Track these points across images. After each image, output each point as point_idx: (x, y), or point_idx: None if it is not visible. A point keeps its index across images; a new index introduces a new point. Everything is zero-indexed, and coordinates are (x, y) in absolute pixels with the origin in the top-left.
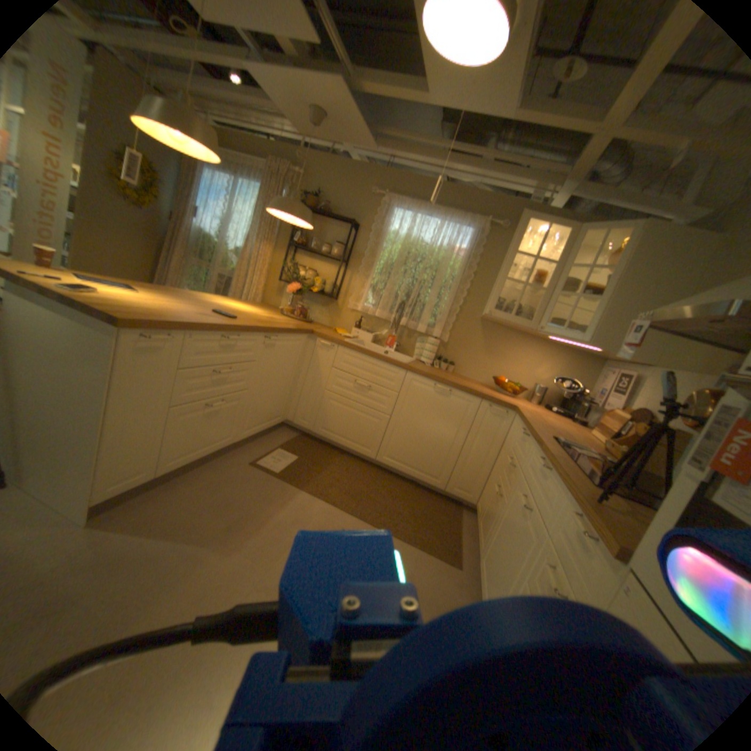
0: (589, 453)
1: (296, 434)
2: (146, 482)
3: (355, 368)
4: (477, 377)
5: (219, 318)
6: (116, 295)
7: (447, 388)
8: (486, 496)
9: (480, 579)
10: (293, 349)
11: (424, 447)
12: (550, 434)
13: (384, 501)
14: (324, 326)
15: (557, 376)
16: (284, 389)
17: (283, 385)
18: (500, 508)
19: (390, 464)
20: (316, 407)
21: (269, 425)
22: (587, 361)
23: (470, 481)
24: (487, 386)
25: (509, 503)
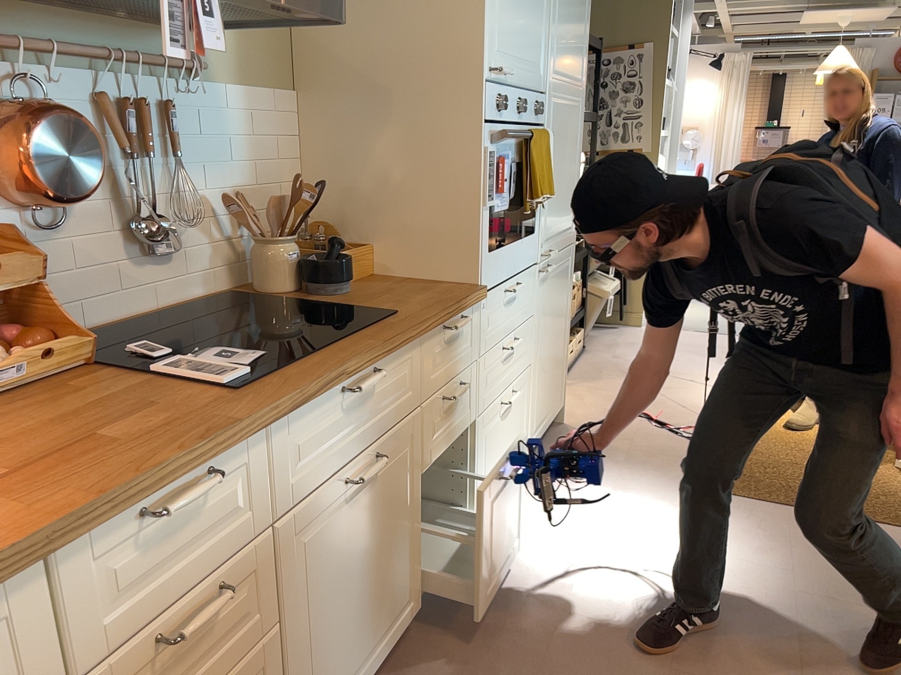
0: (200, 360)
1: None
2: None
3: None
4: None
5: None
6: None
7: None
8: None
9: None
10: None
11: None
12: (191, 408)
13: None
14: None
15: None
16: None
17: None
18: None
19: None
20: None
21: None
22: None
23: None
24: None
25: (292, 594)
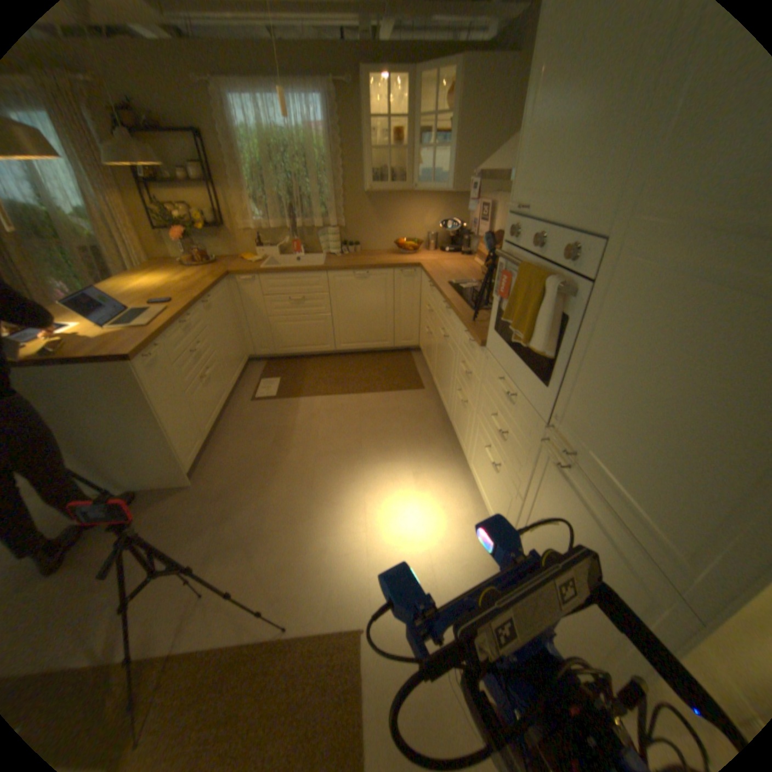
0: (470, 284)
1: (263, 362)
2: (201, 446)
3: (283, 288)
4: (381, 246)
5: (161, 308)
6: (75, 335)
7: (364, 272)
8: (421, 337)
9: (435, 387)
10: (223, 298)
11: (367, 324)
12: (445, 280)
13: (357, 374)
14: (226, 256)
15: (441, 218)
16: (236, 334)
17: (232, 331)
18: (432, 342)
19: (348, 348)
20: (268, 334)
21: (241, 367)
22: (458, 195)
23: (408, 331)
24: (392, 250)
25: (436, 337)
